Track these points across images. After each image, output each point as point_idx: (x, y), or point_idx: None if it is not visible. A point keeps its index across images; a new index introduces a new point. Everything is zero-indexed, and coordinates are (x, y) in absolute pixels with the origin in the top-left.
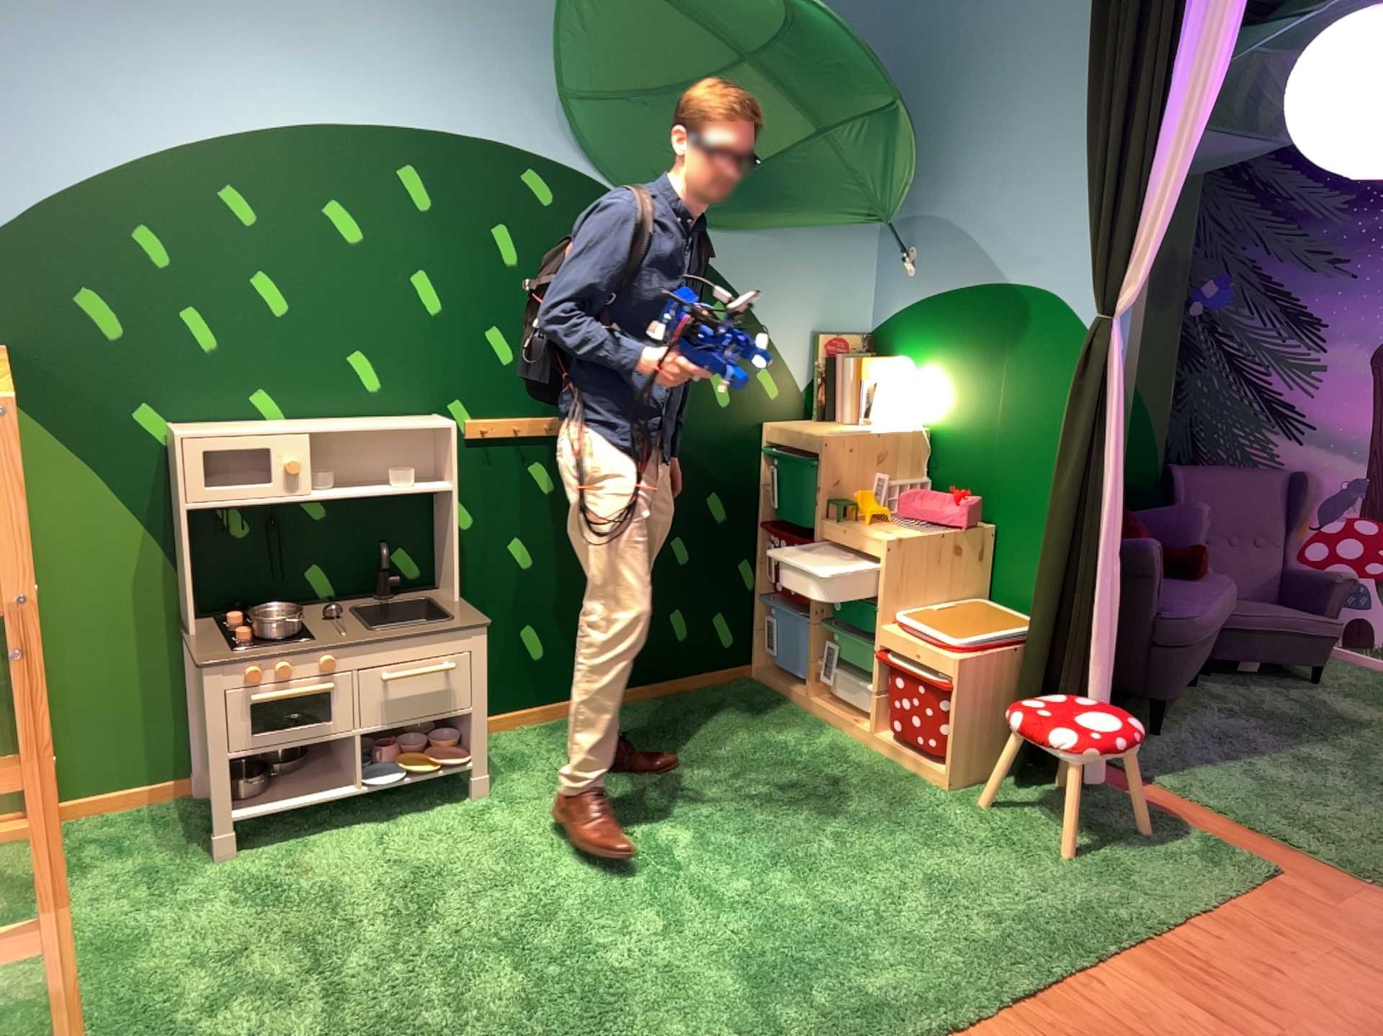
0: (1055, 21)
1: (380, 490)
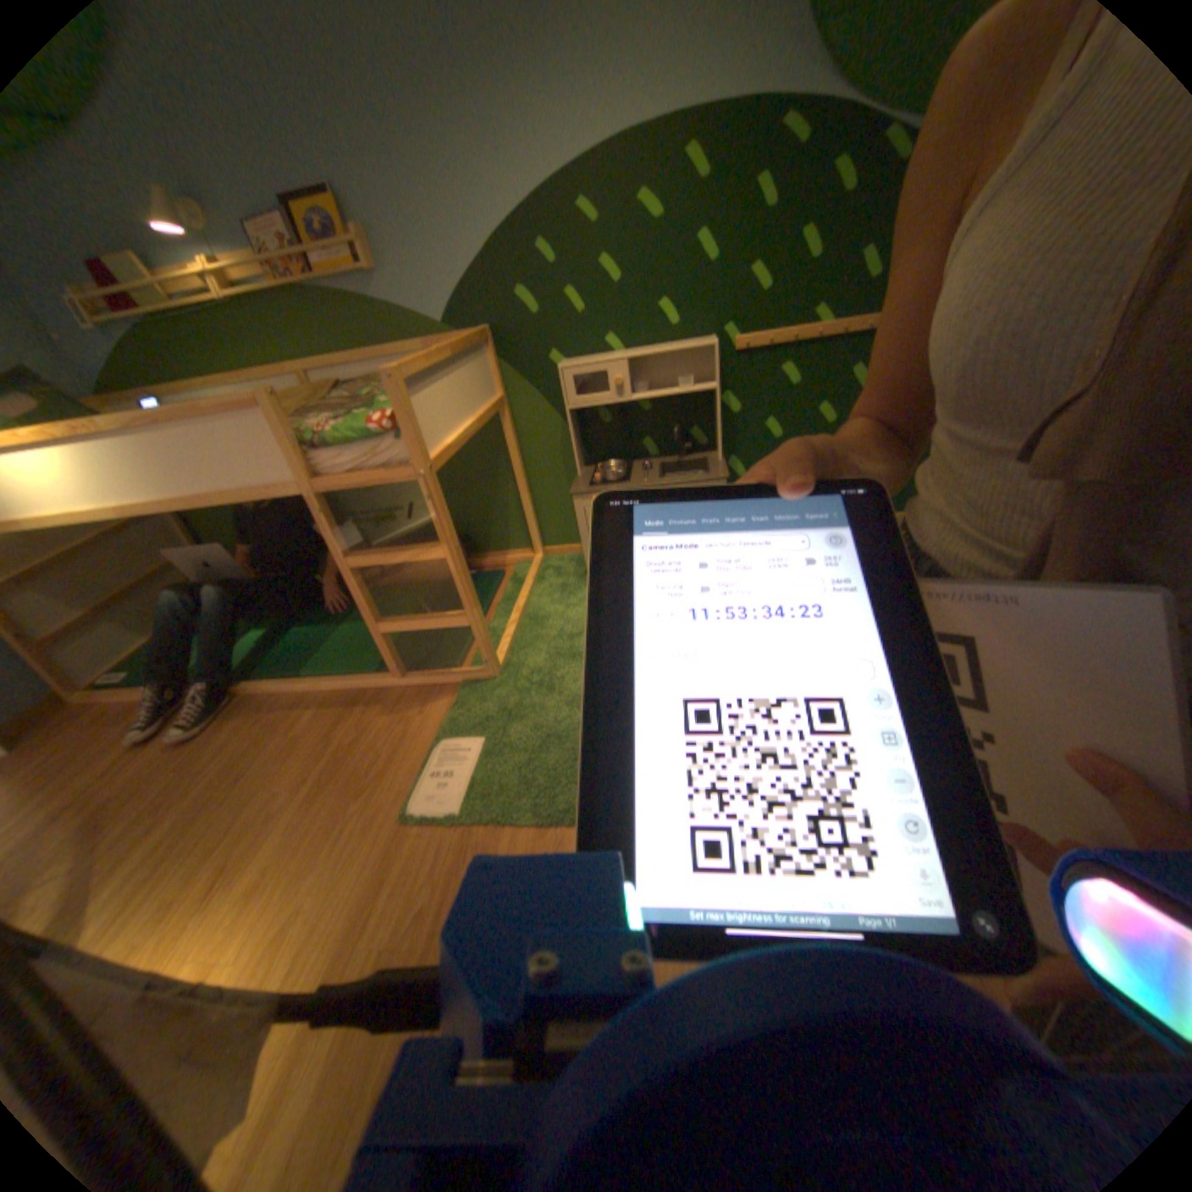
0: None
1: (666, 388)
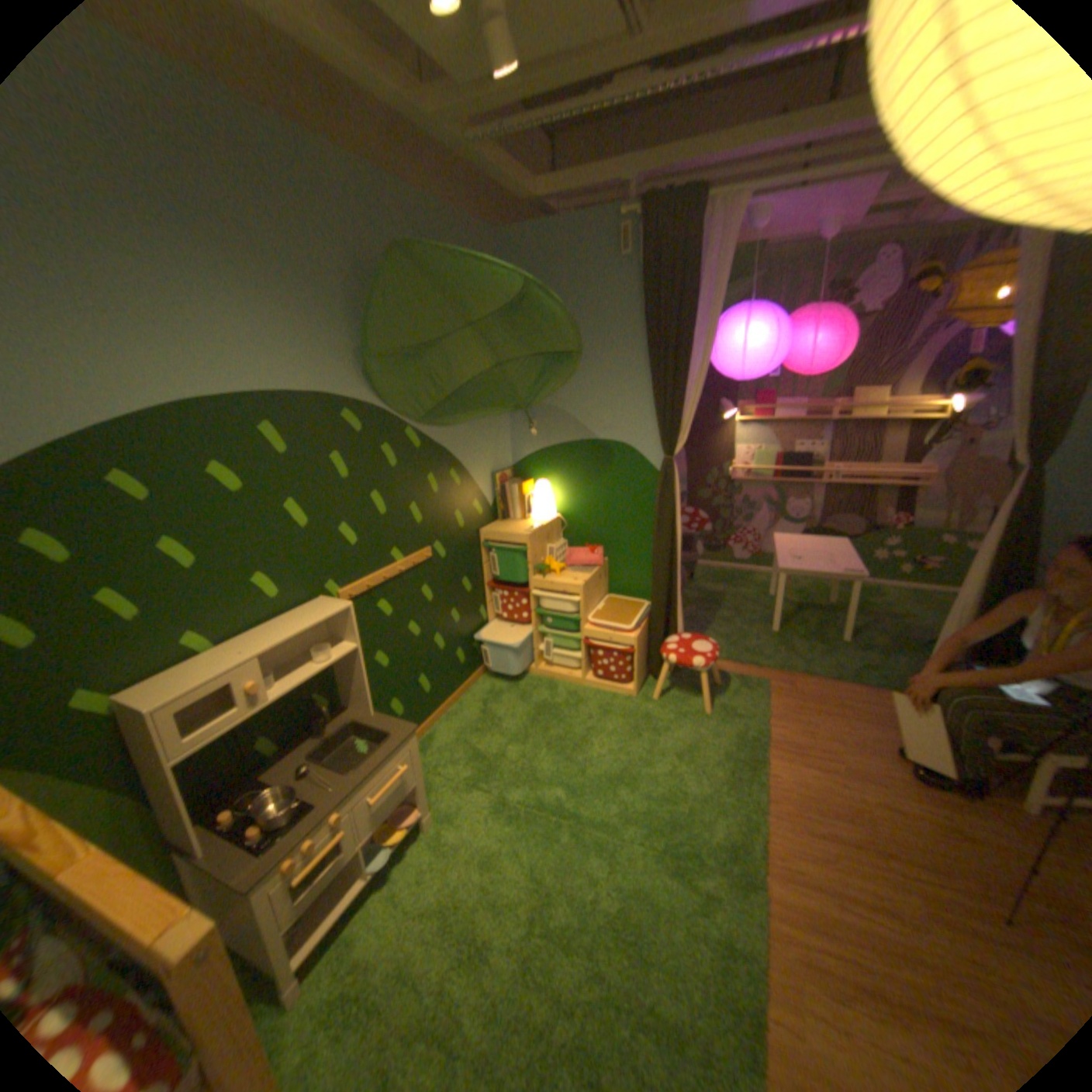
0: (615, 296)
1: (302, 670)
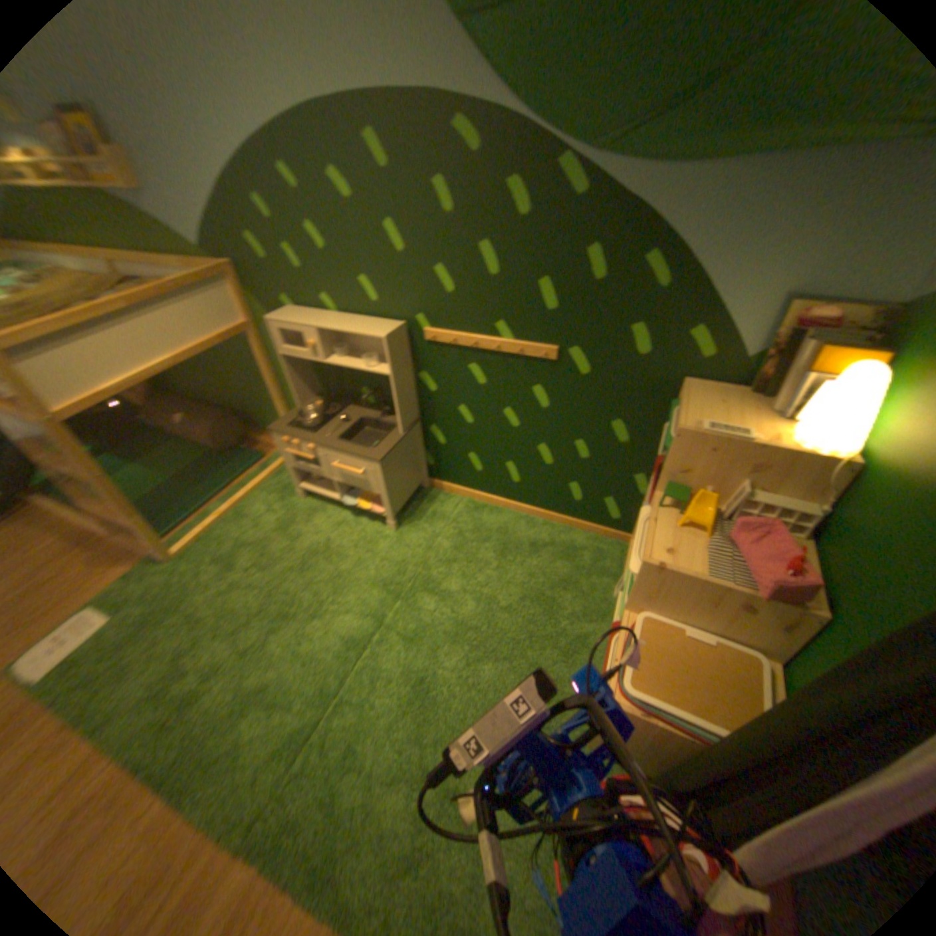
0: None
1: (362, 363)
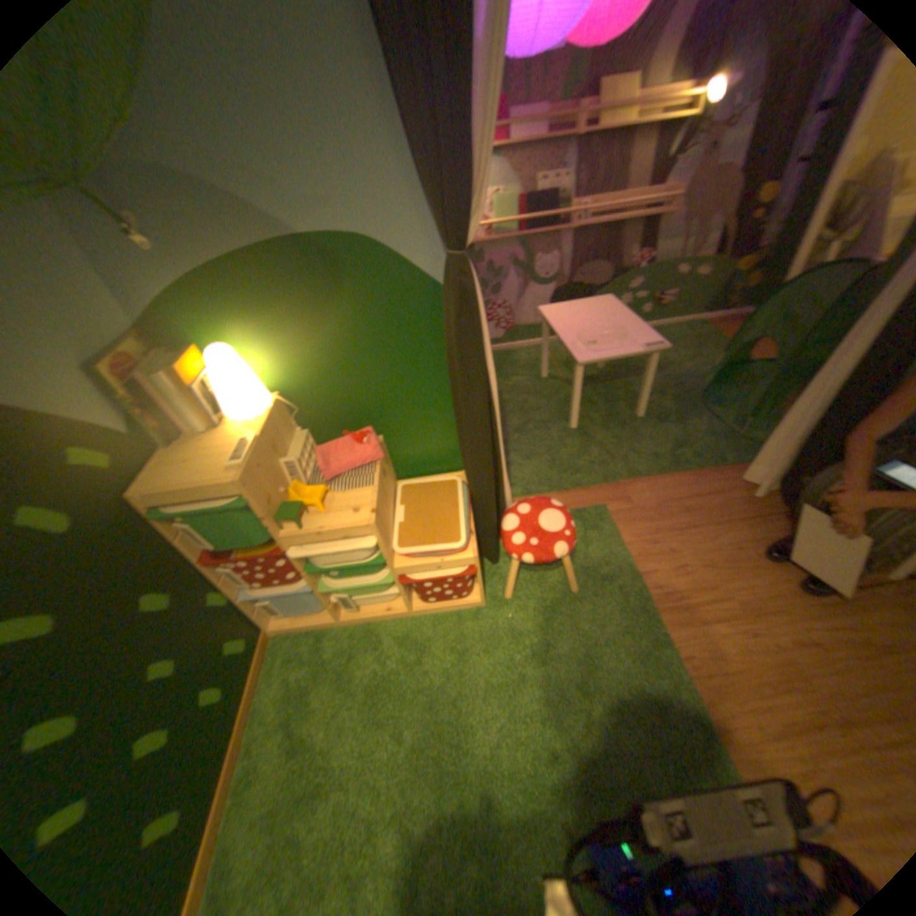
0: None
1: None
